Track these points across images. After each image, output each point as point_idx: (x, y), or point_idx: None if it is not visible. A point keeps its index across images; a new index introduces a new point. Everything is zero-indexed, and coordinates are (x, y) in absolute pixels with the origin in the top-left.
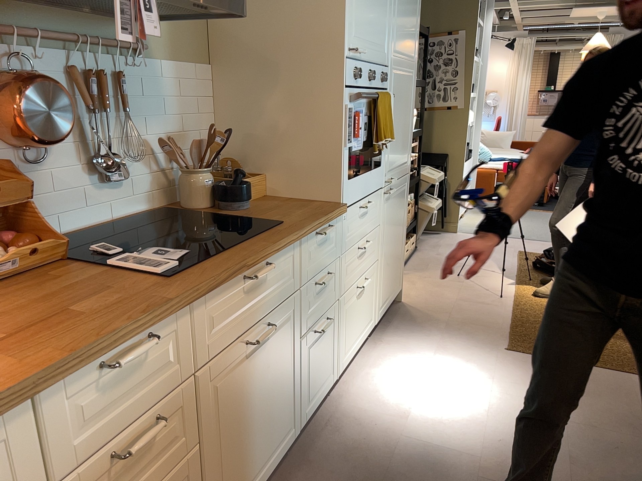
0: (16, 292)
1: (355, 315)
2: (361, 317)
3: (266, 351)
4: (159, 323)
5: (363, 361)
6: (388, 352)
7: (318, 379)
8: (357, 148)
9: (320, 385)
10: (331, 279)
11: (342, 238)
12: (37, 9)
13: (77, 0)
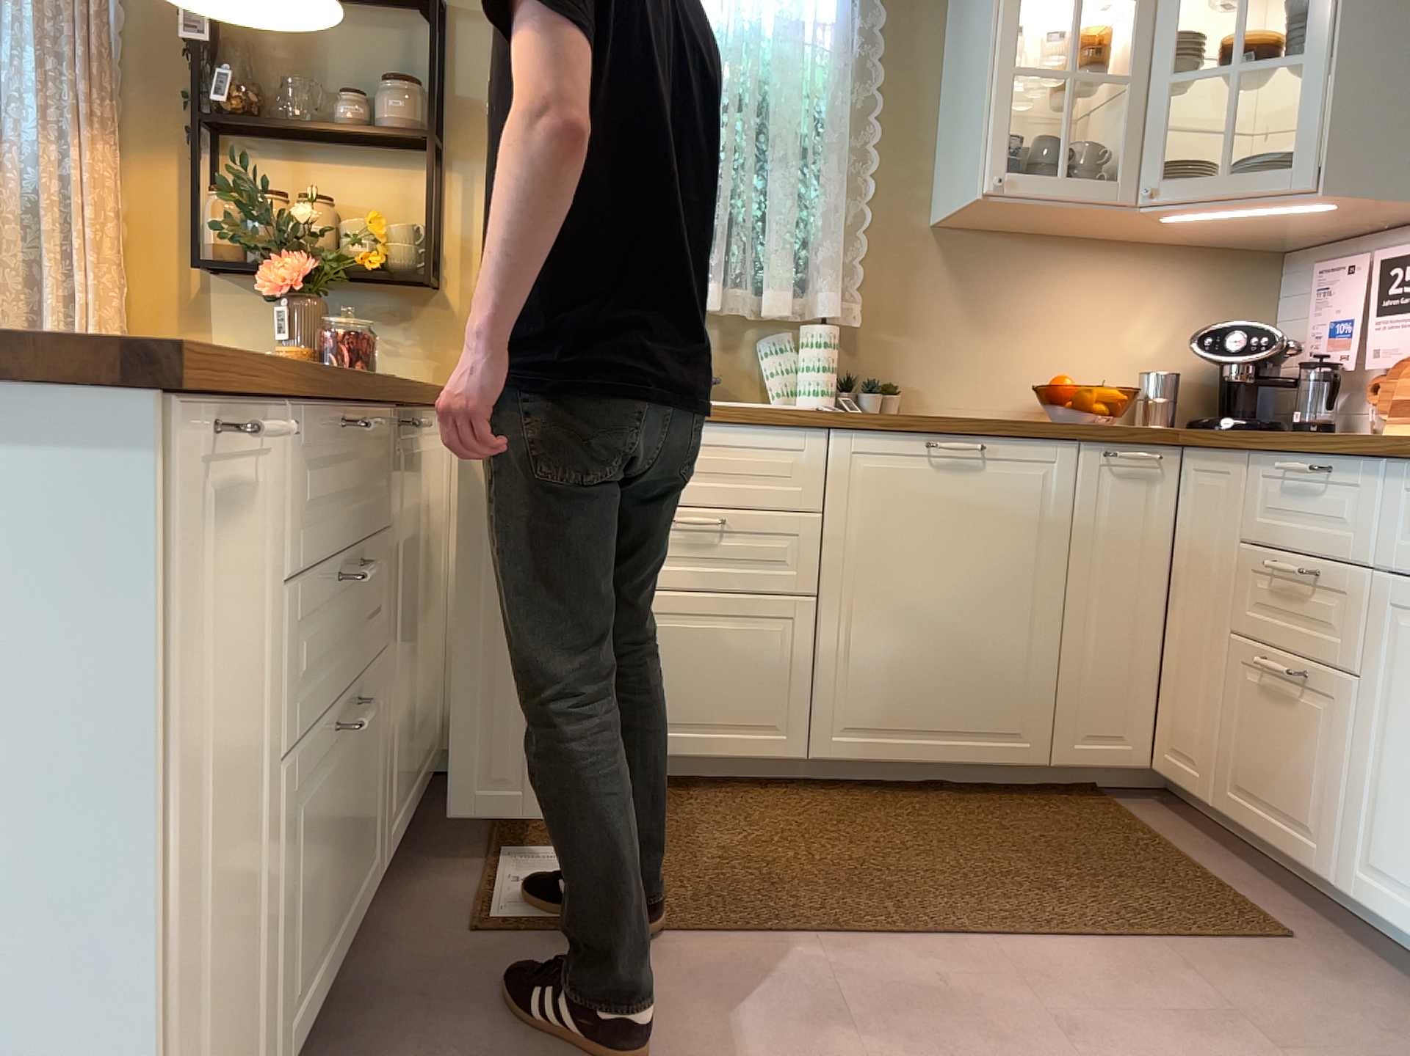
0: None
1: None
2: None
3: None
4: (1335, 458)
5: None
6: None
7: None
8: None
9: None
10: None
11: None
12: None
13: None
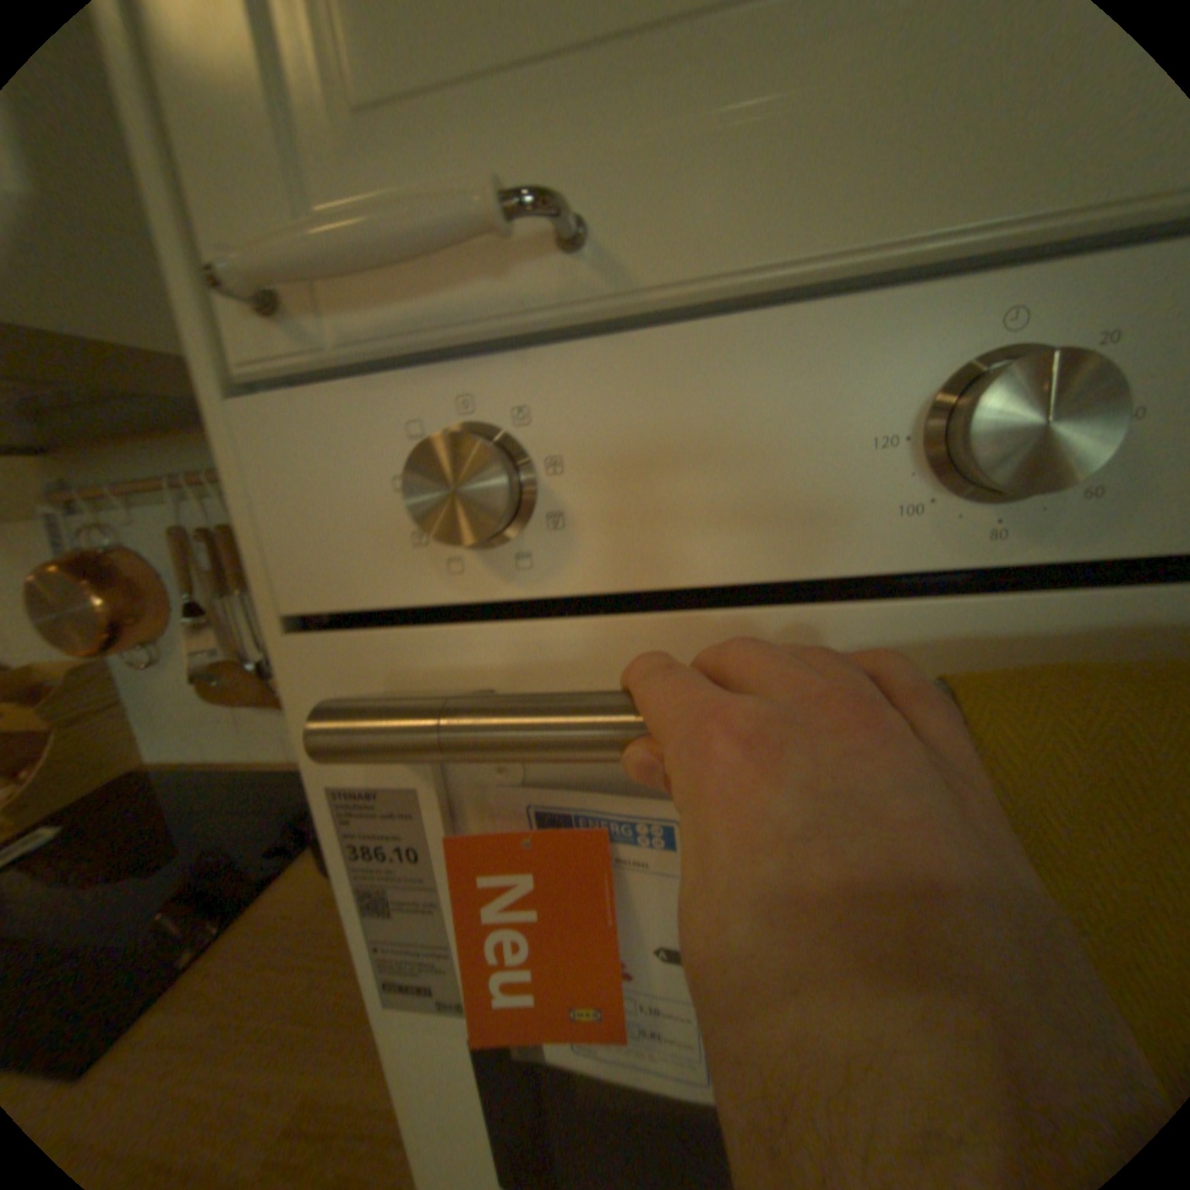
0: None
1: None
2: None
3: None
4: None
5: None
6: None
7: None
8: (629, 1072)
9: None
10: None
11: None
12: (129, 451)
13: (154, 420)
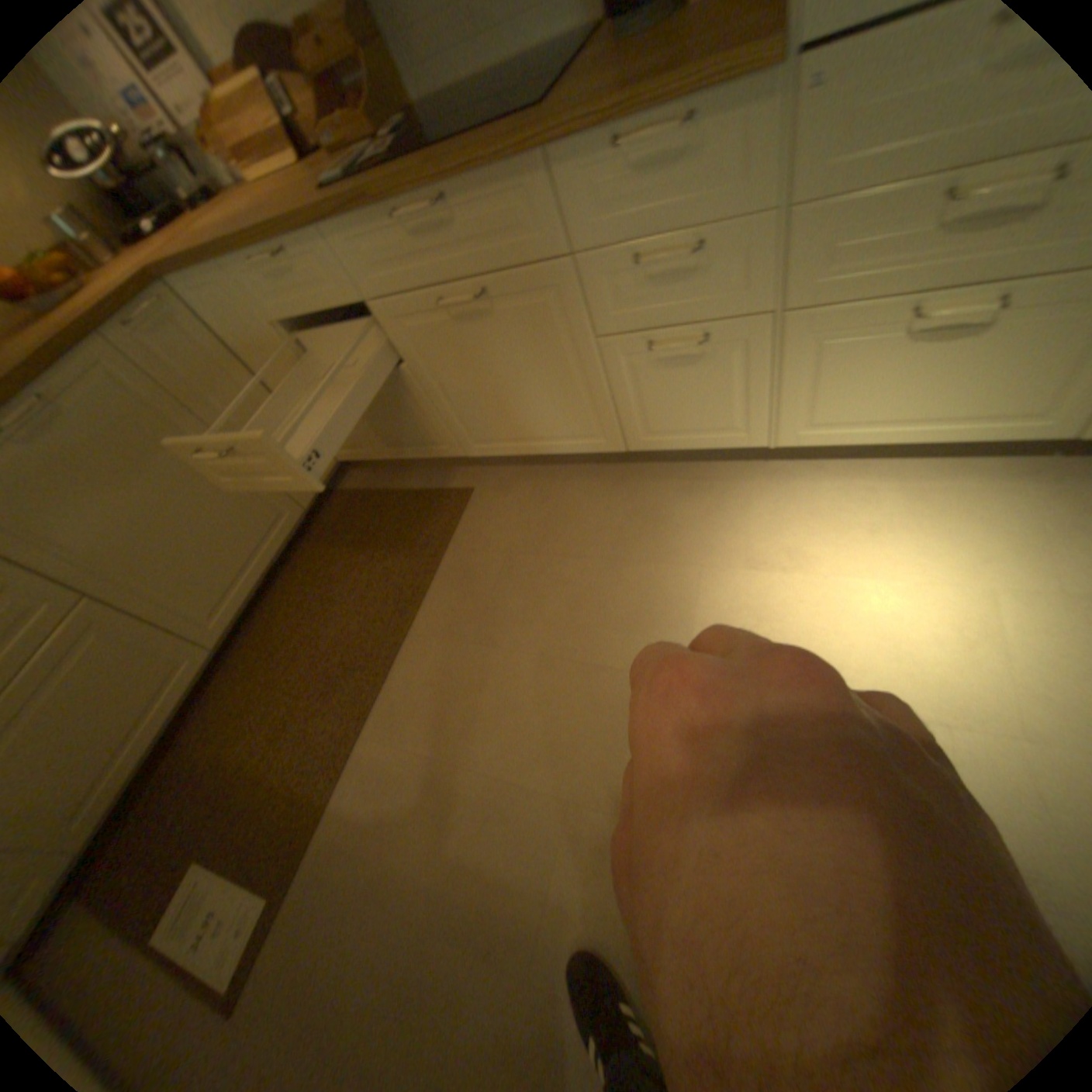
0: (315, 167)
1: (892, 370)
2: (938, 385)
3: (498, 323)
4: (280, 237)
5: (924, 474)
6: (1005, 507)
7: (684, 417)
8: None
9: (696, 430)
10: (728, 259)
11: (798, 151)
12: None
13: None
